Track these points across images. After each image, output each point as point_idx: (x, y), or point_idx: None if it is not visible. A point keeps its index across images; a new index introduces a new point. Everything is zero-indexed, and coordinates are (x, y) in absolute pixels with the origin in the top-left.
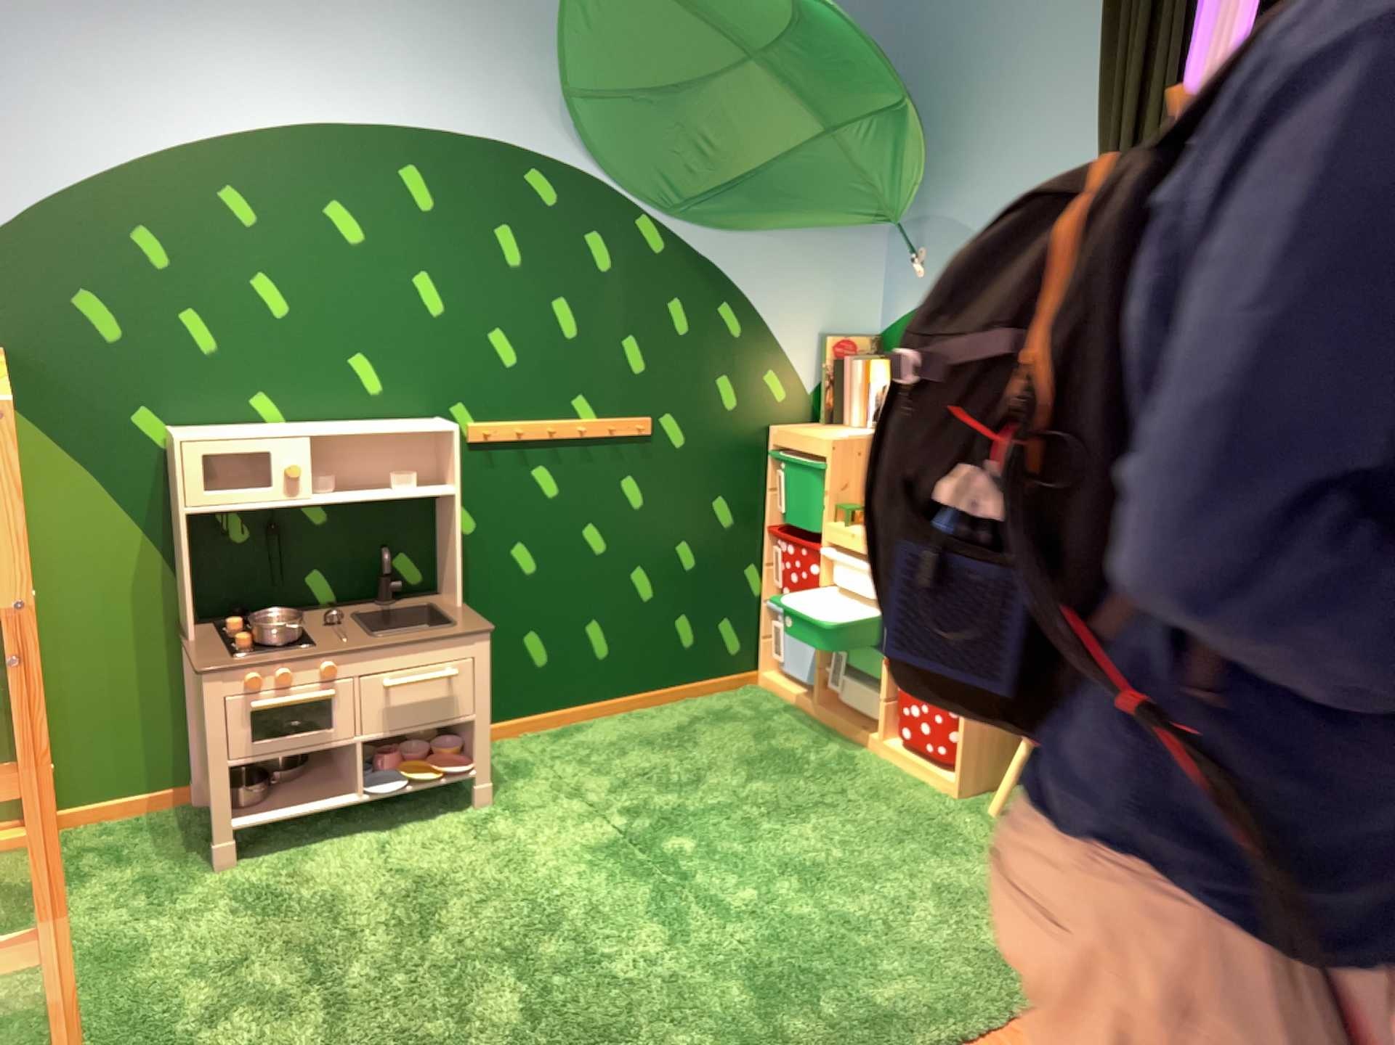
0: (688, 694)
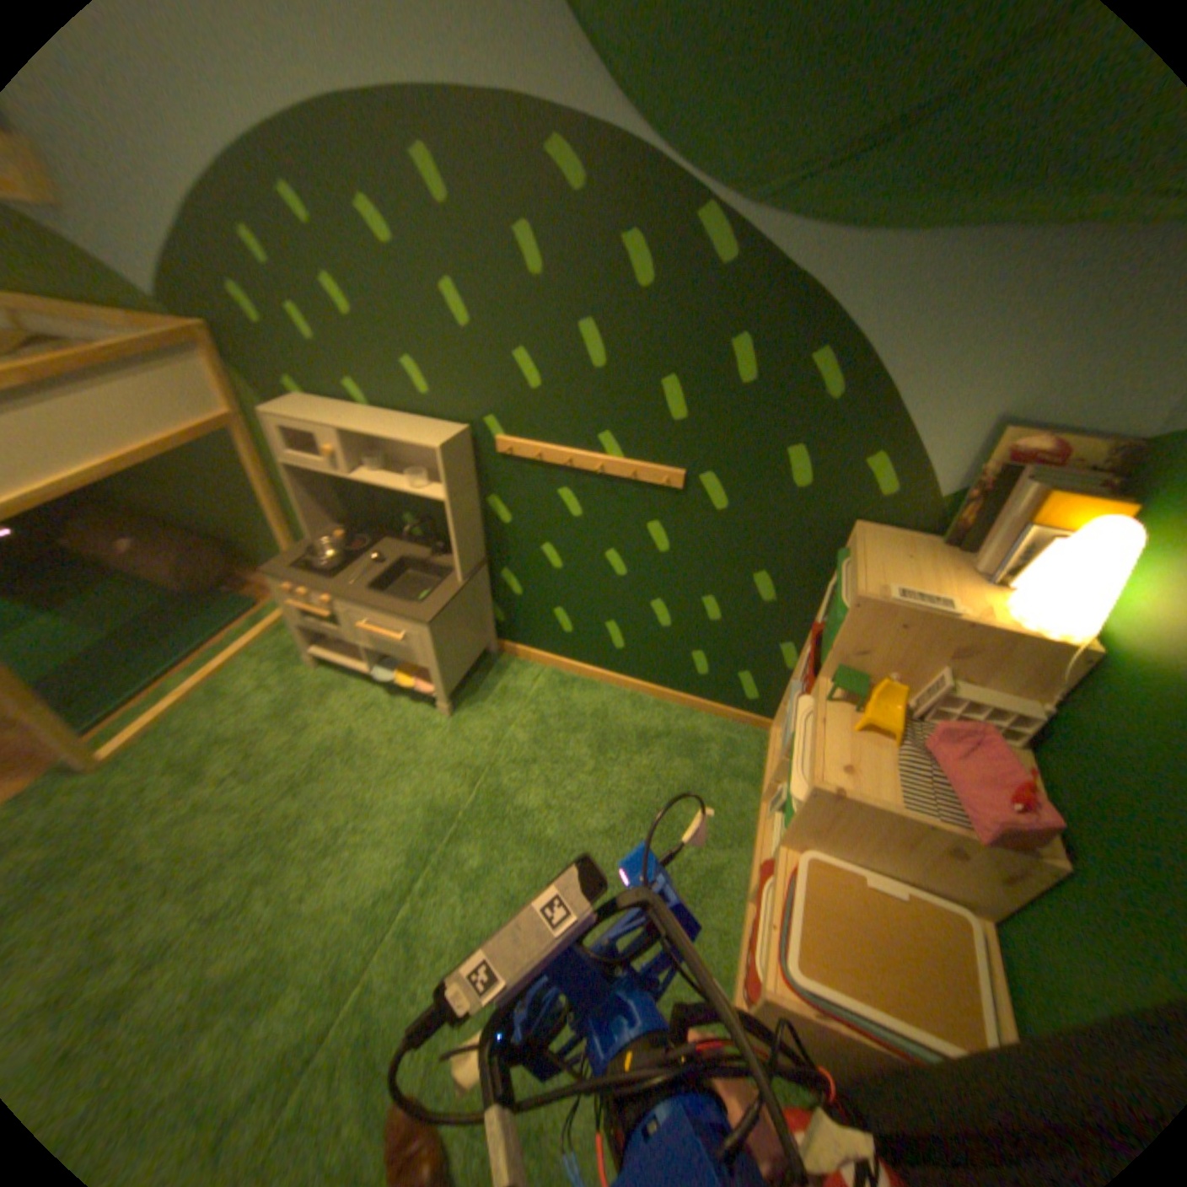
0: (694, 709)
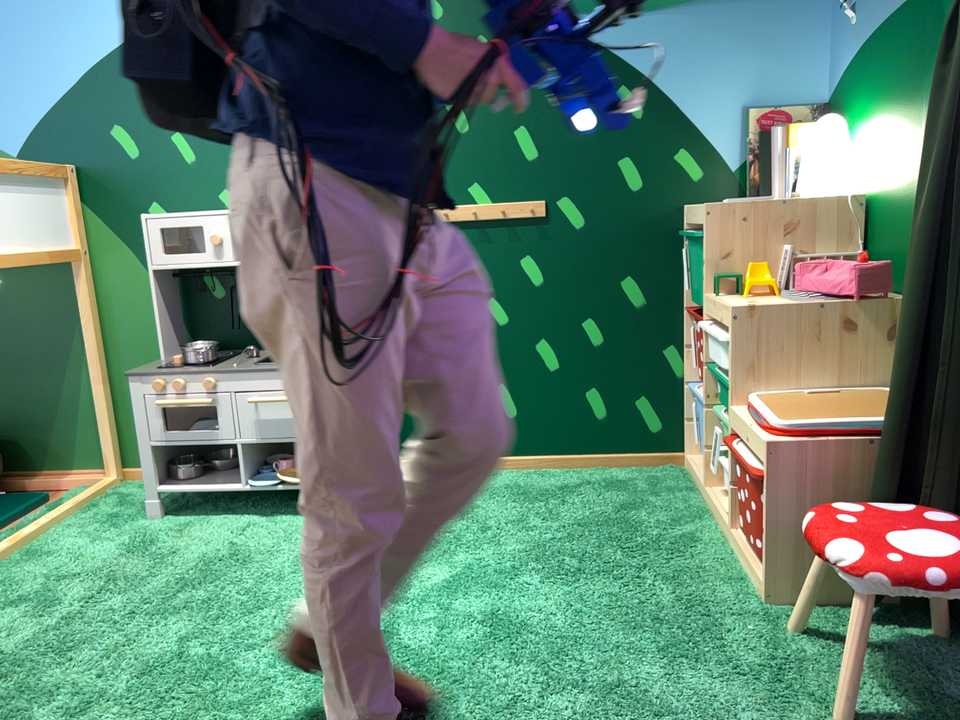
0: (603, 465)
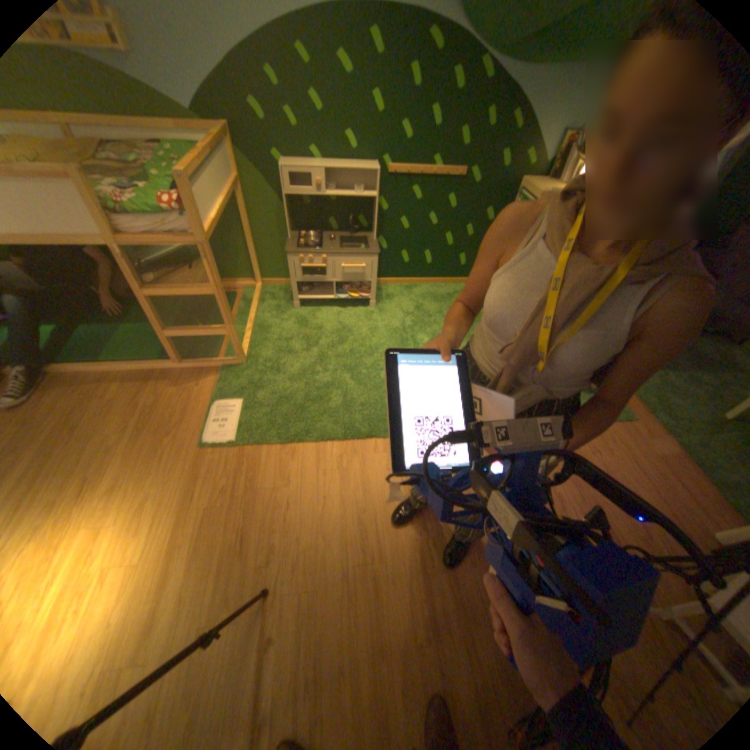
0: (457, 283)
